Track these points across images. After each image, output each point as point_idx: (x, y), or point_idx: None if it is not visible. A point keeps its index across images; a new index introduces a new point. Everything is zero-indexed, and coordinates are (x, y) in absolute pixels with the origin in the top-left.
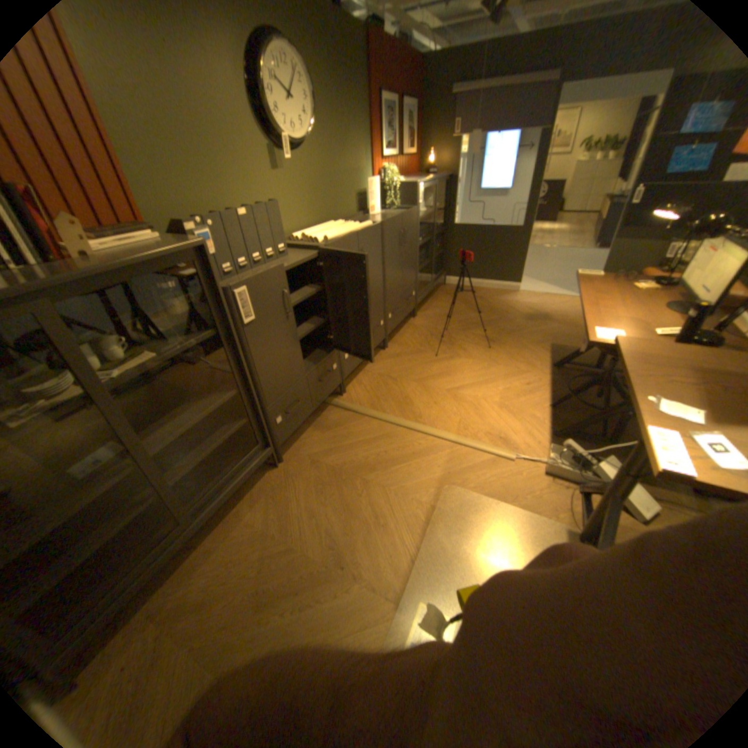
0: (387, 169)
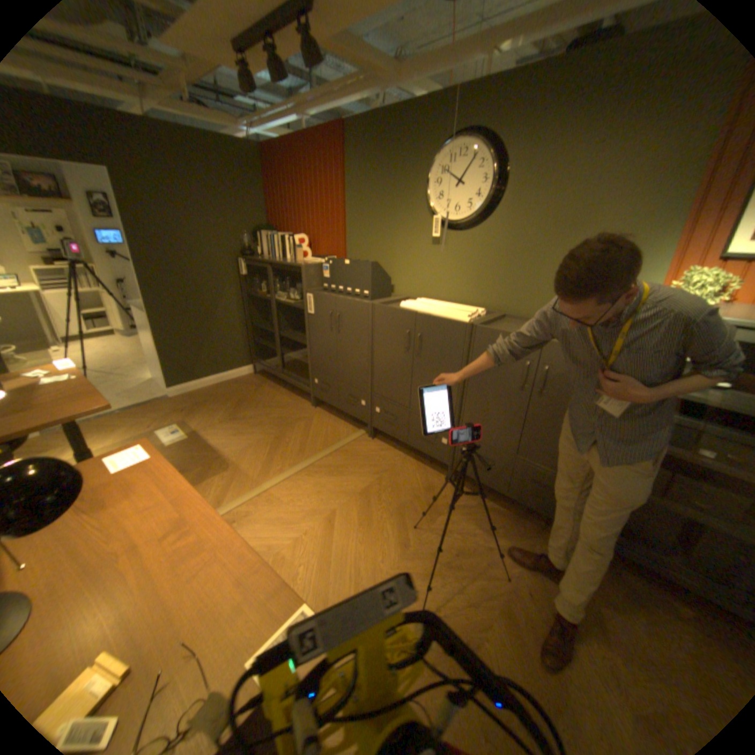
0: (684, 275)
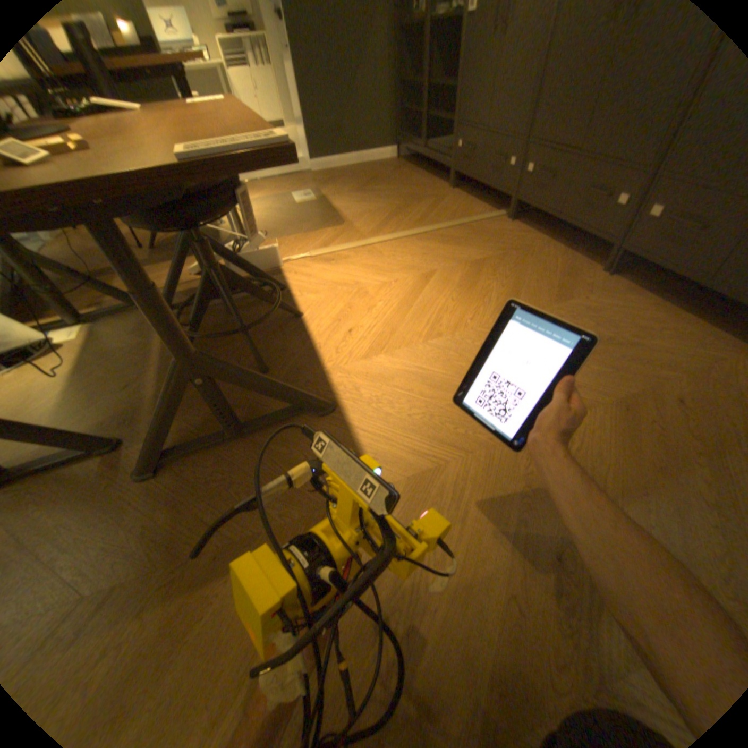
0: None
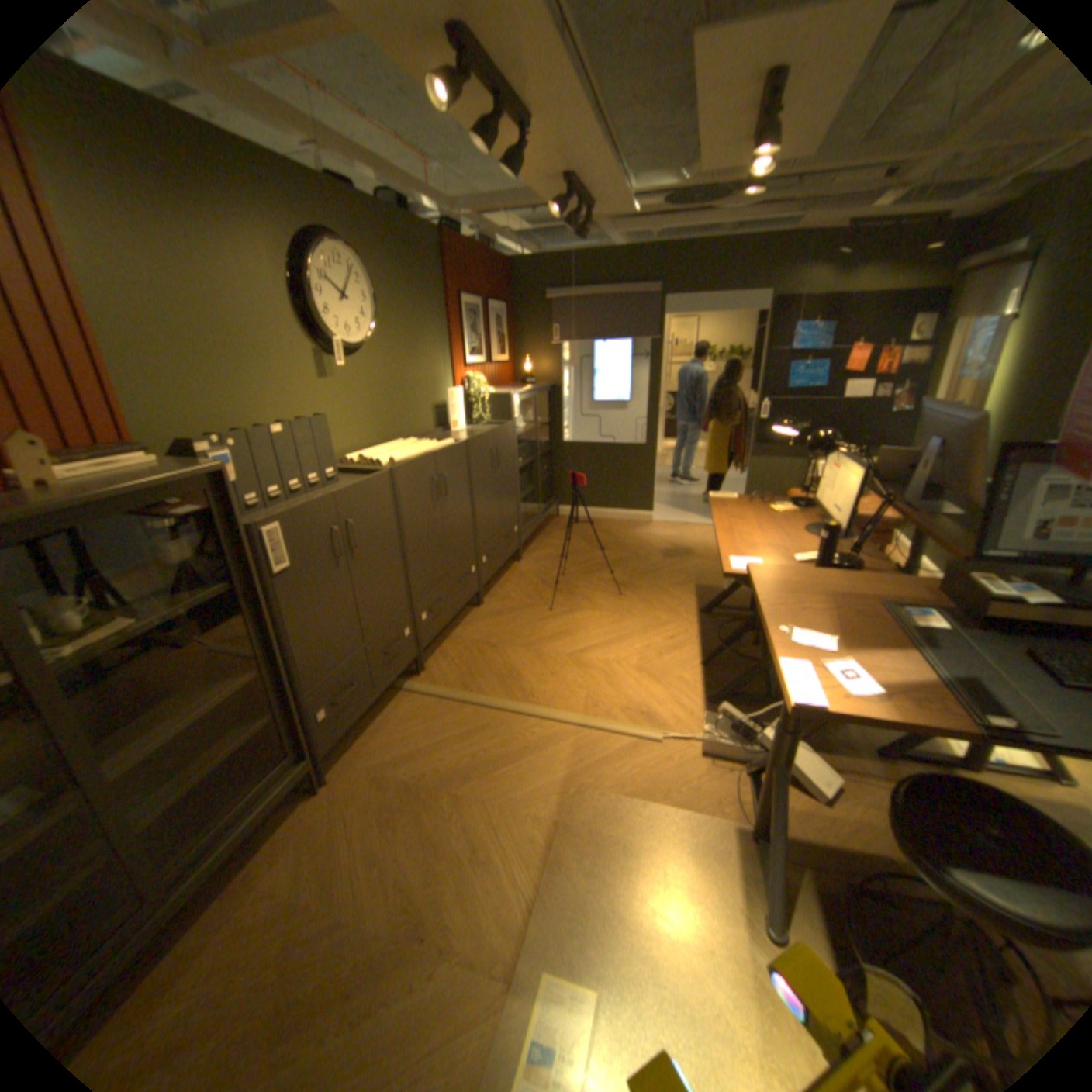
0: (469, 378)
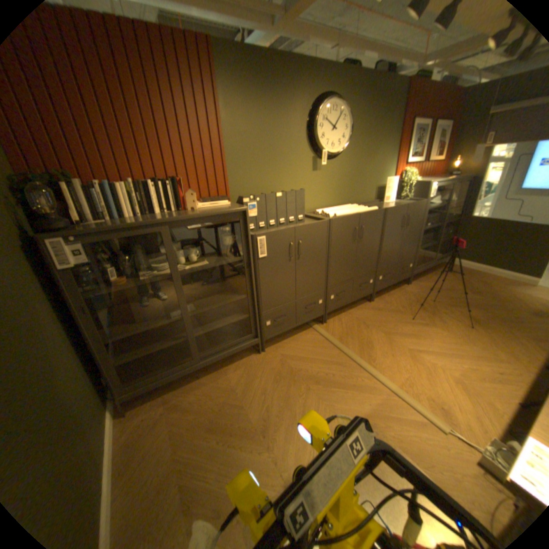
0: (406, 171)
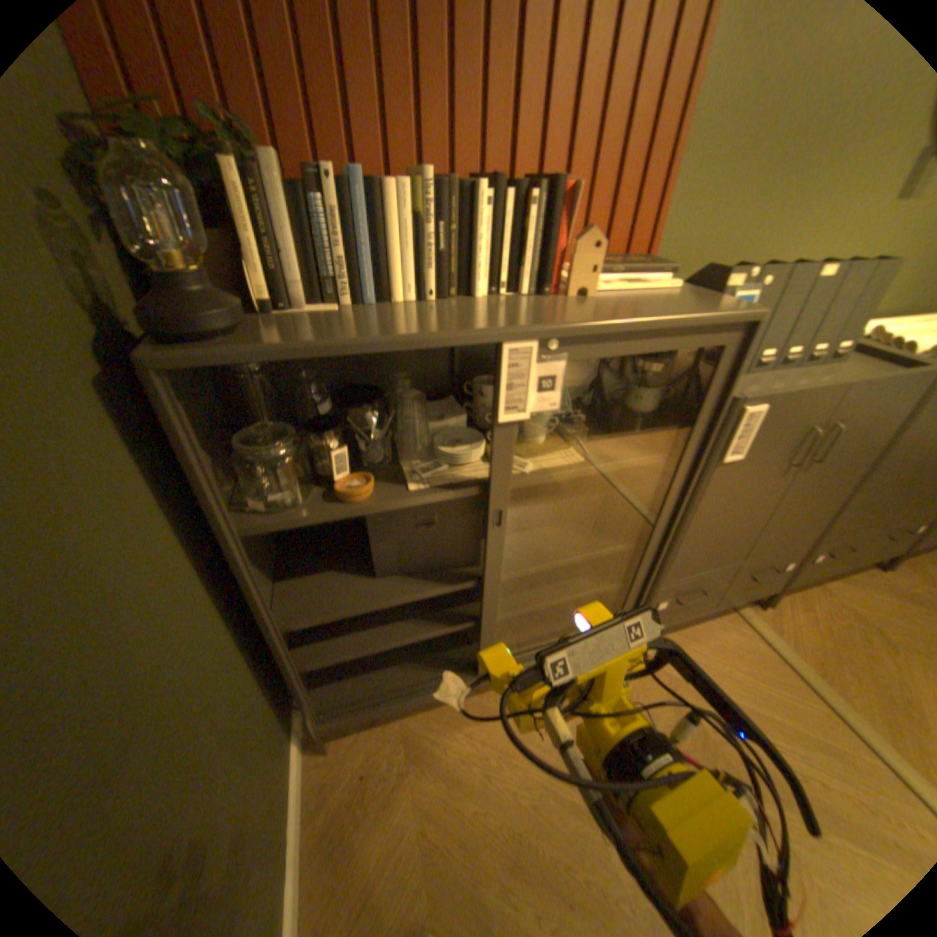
0: None
